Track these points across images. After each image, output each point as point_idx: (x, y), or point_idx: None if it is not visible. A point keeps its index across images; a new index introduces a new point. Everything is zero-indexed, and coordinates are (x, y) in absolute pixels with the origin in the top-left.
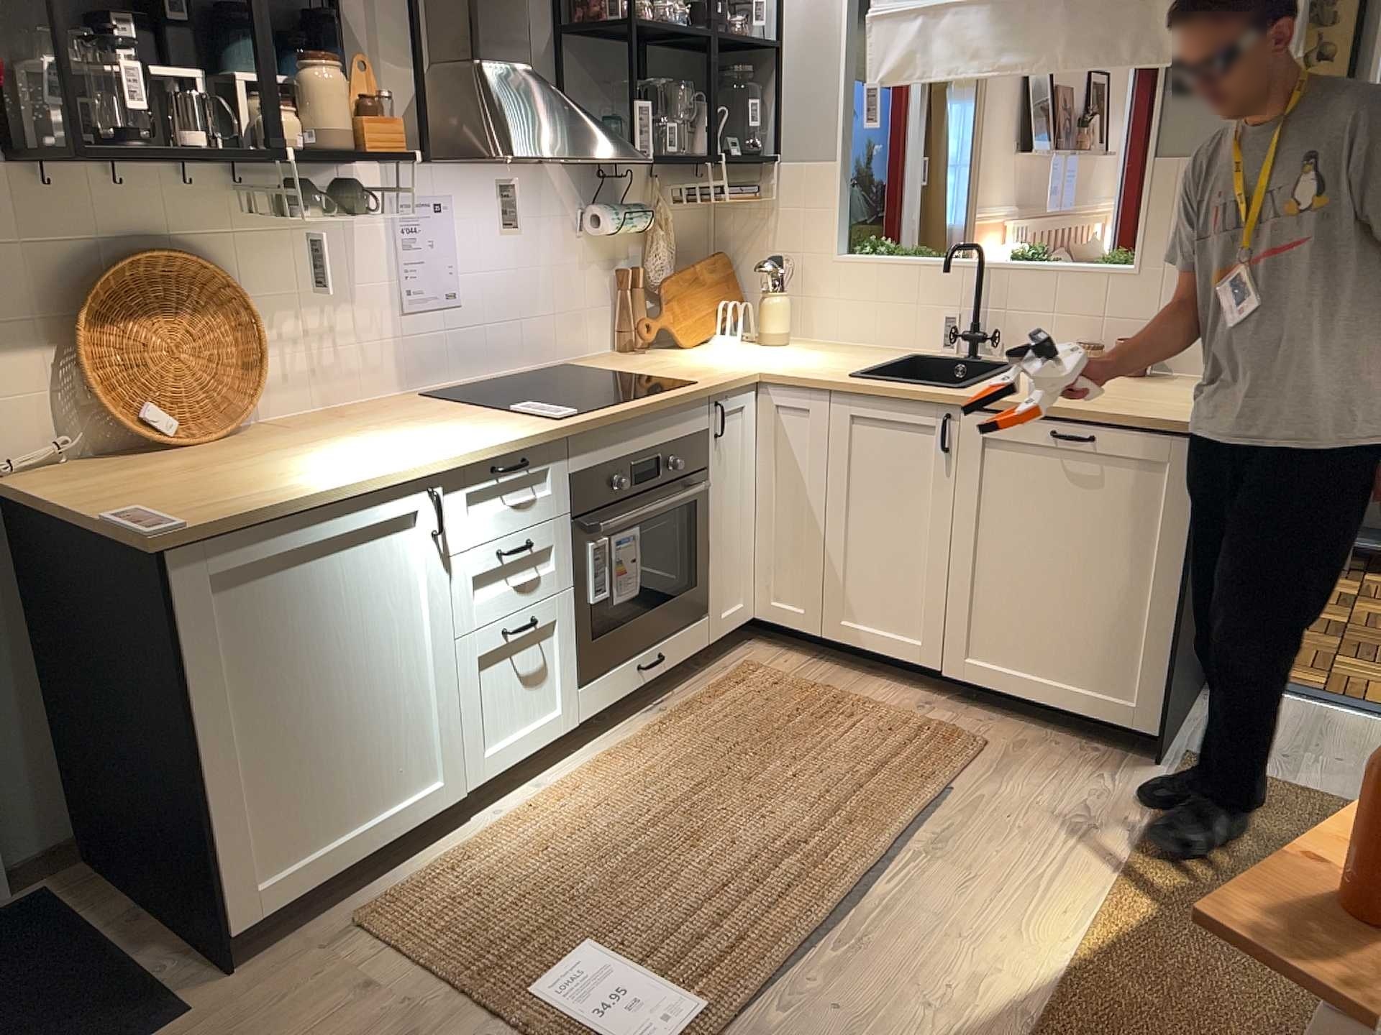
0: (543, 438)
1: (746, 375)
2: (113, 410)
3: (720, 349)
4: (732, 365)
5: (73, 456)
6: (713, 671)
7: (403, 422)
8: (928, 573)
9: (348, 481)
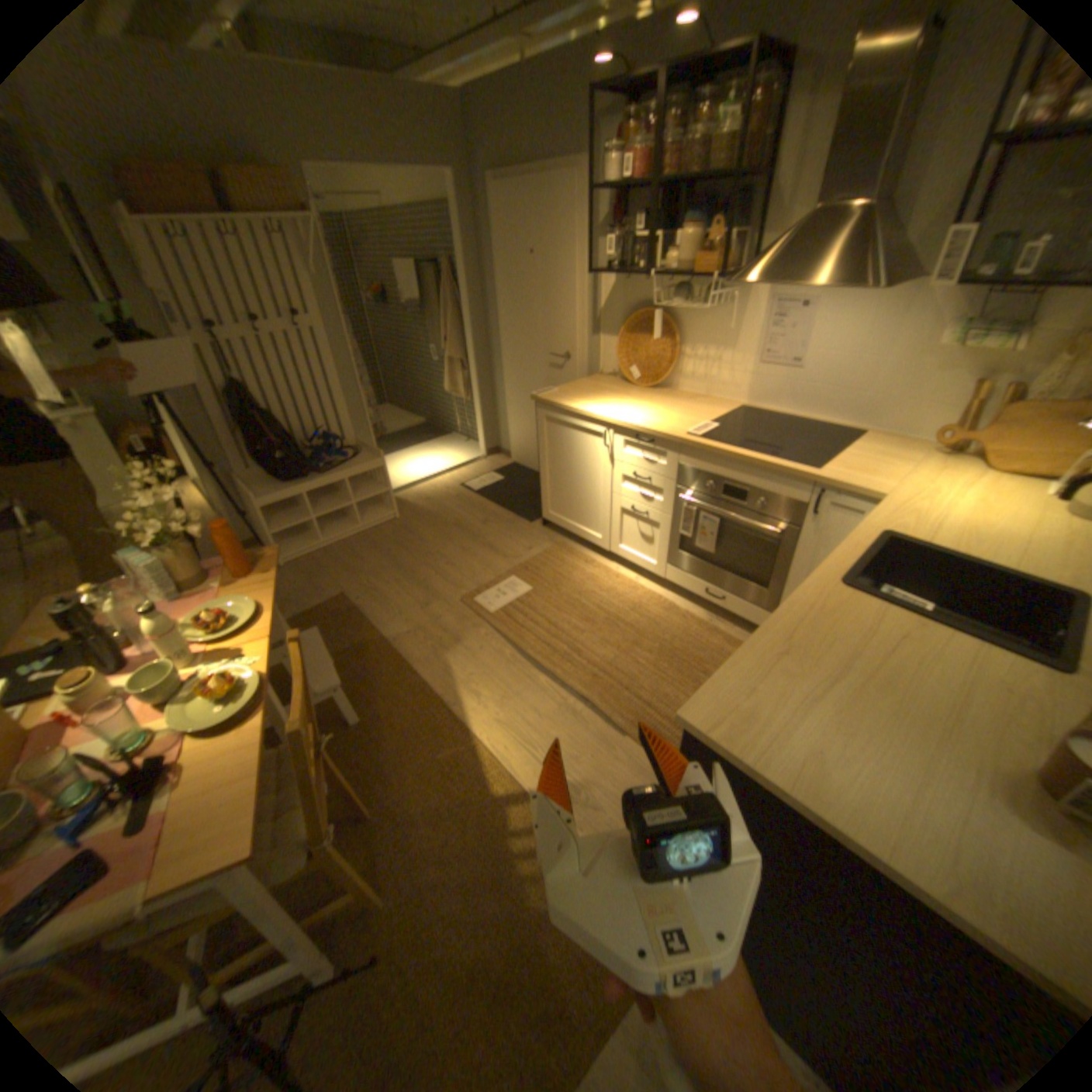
0: (660, 436)
1: (865, 489)
2: (617, 363)
3: (1012, 486)
4: (910, 485)
5: (618, 375)
6: None
7: (681, 408)
8: None
9: (583, 409)
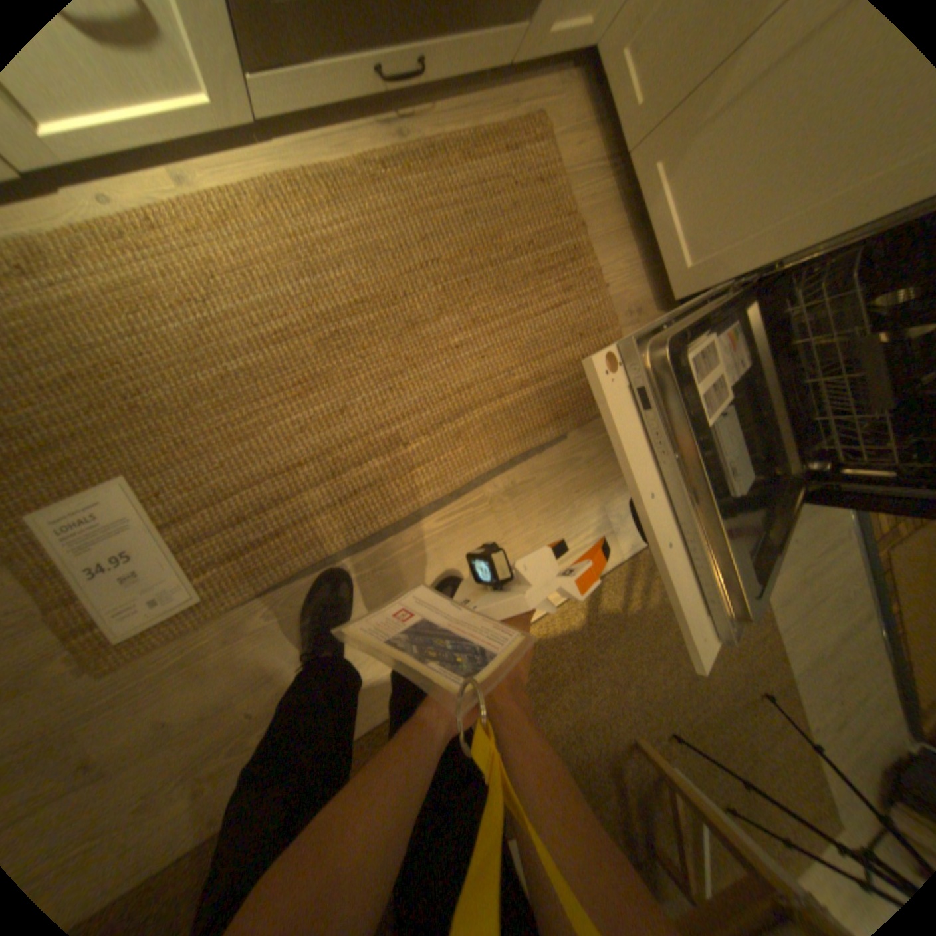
0: None
1: None
2: None
3: None
4: None
5: None
6: (499, 96)
7: None
8: (778, 223)
9: None
